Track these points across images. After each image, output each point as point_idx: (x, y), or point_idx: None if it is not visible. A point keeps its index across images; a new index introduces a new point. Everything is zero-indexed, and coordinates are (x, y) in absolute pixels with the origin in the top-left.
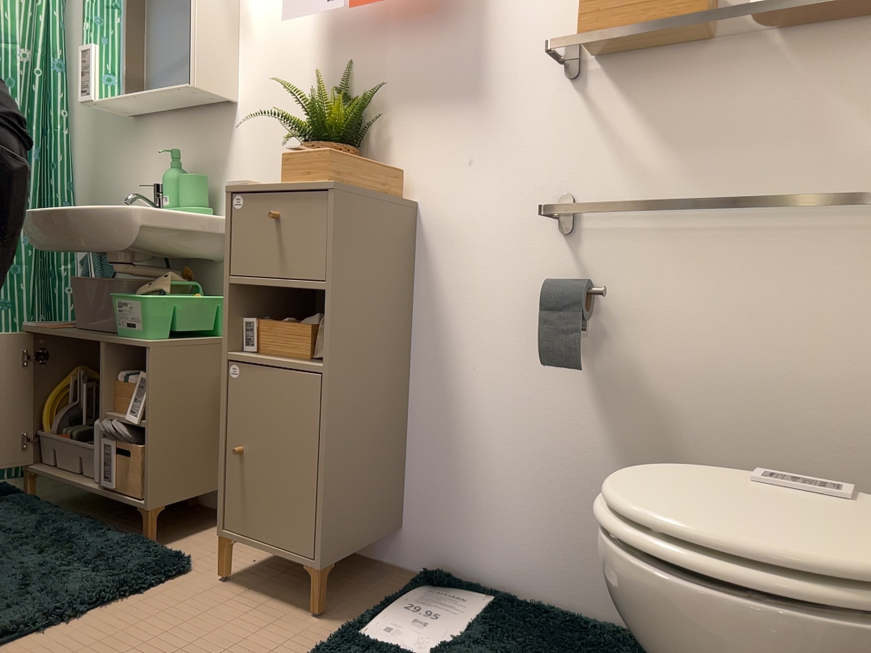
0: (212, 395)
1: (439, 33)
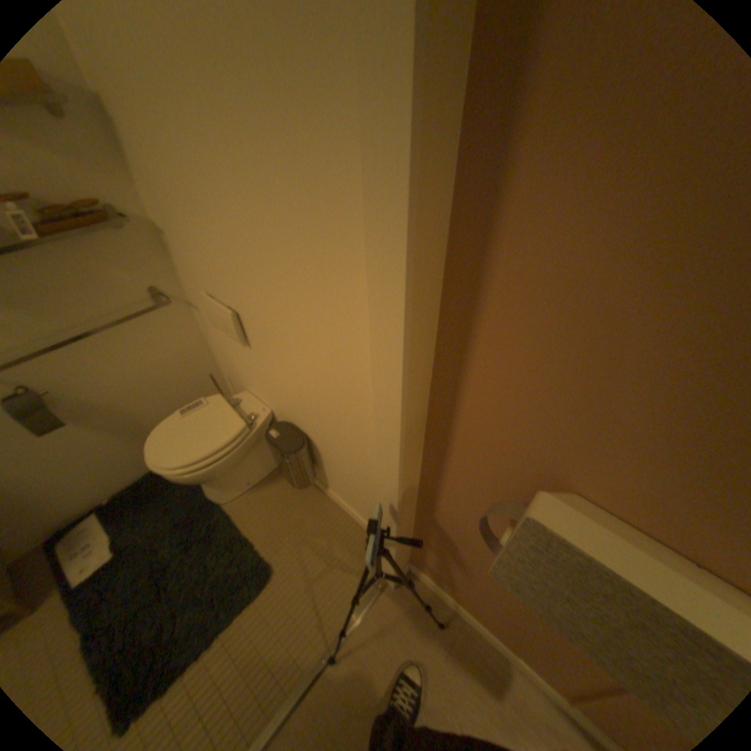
0: None
1: None
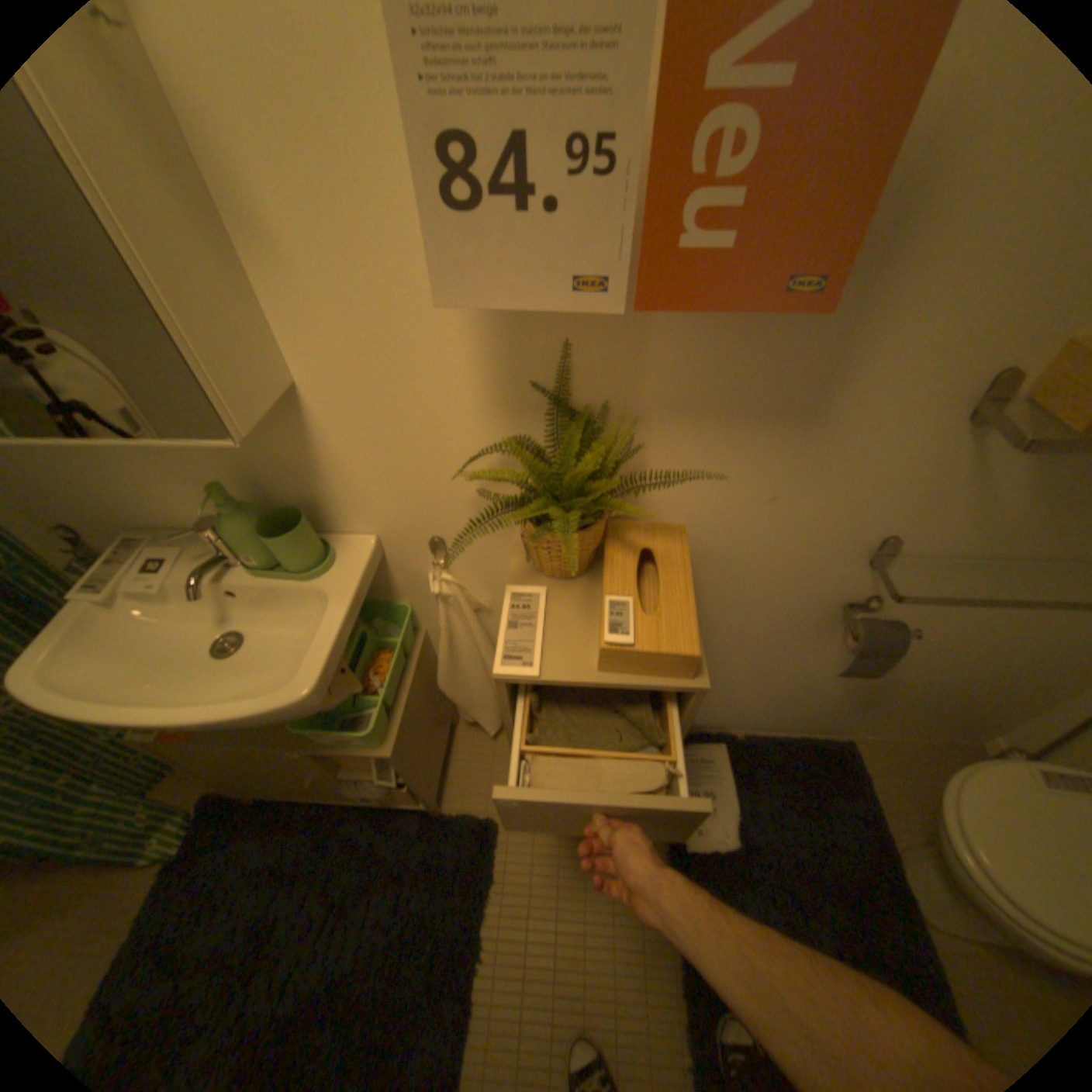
0: (428, 701)
1: (771, 312)
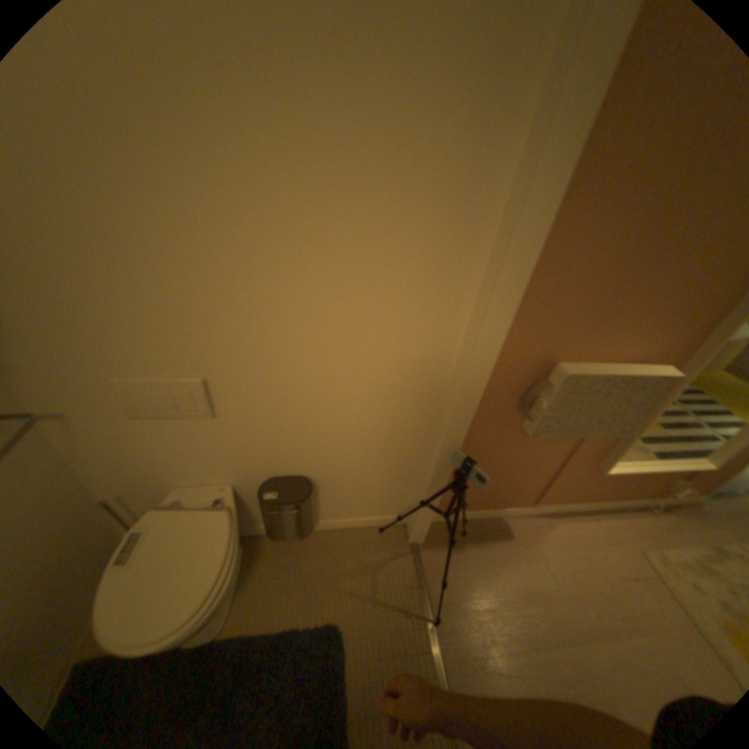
0: None
1: None
